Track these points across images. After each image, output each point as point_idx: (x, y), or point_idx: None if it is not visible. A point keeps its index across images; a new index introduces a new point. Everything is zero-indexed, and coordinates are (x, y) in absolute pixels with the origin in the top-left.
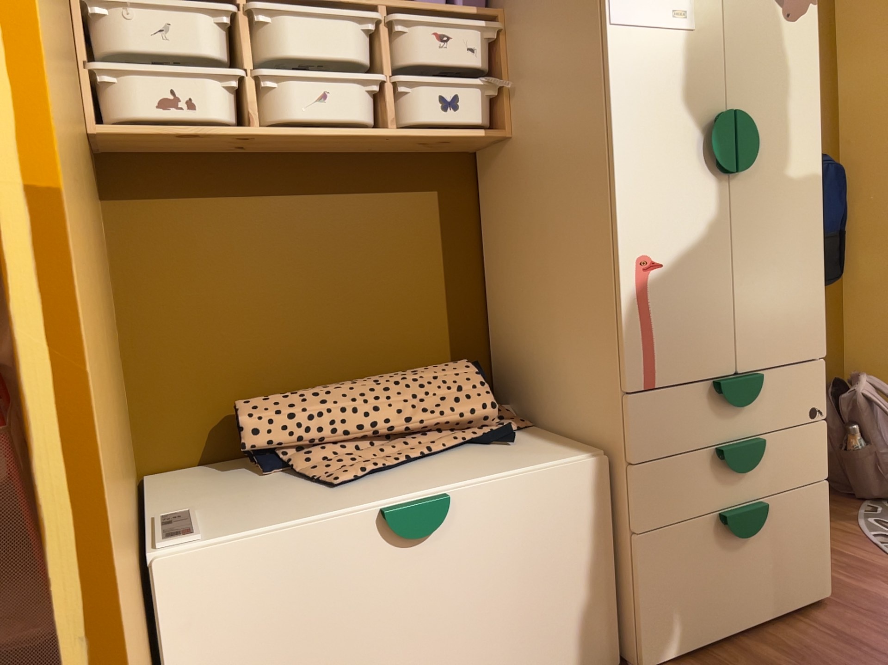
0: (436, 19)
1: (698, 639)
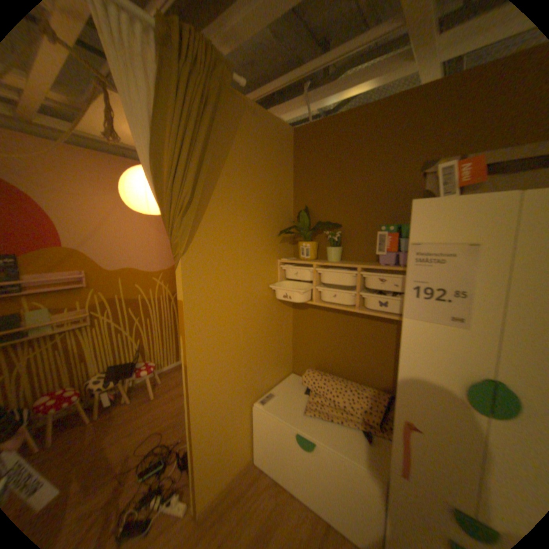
0: (377, 274)
1: None
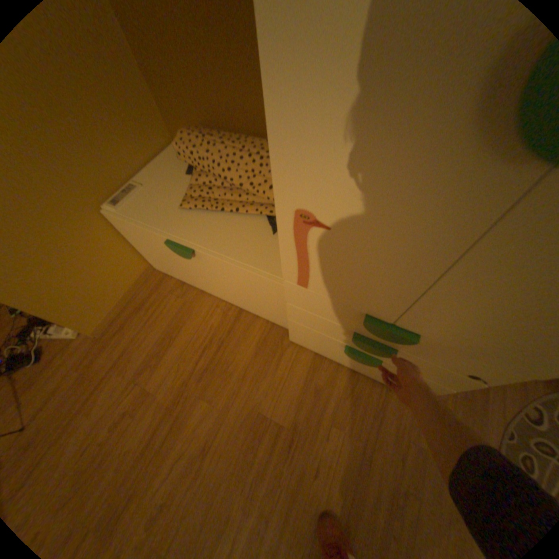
0: None
1: (319, 352)
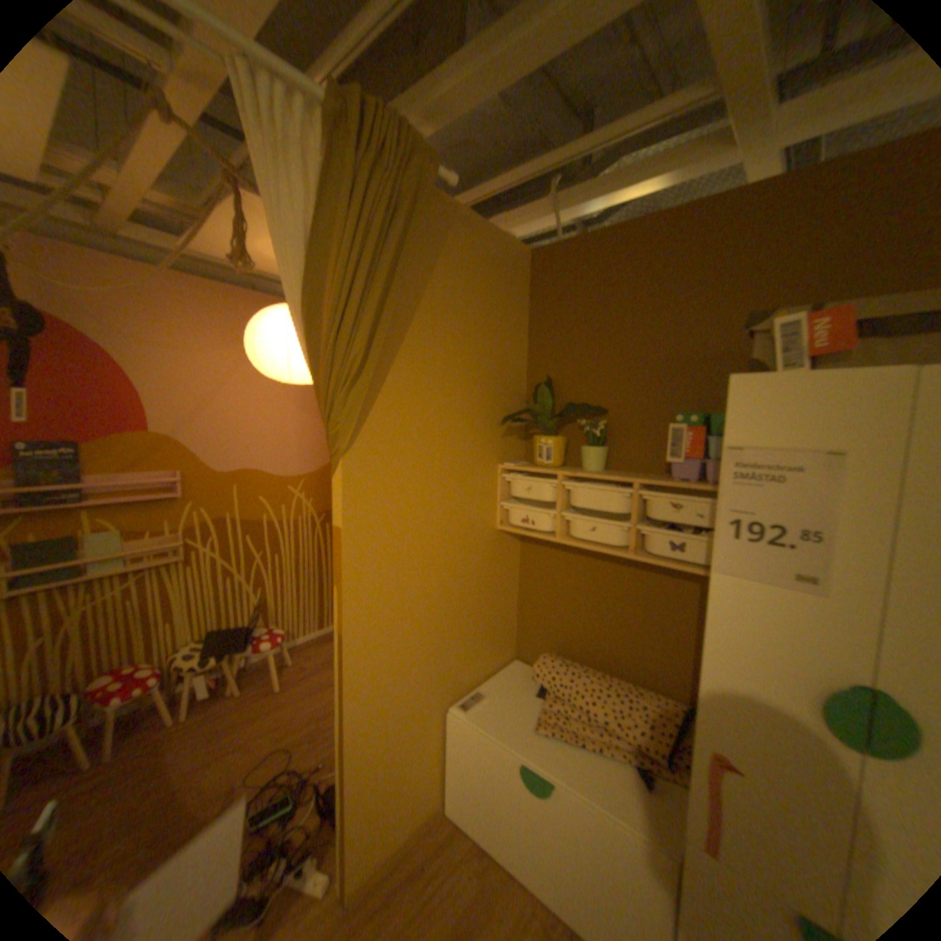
0: (667, 496)
1: None
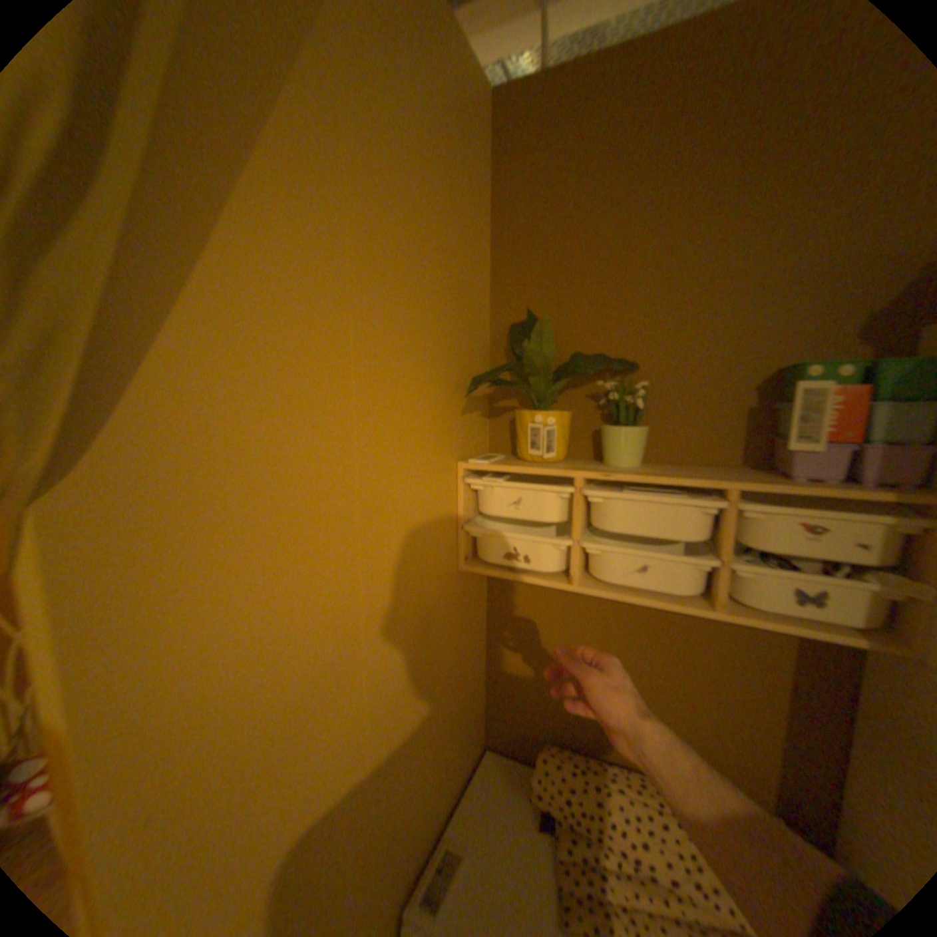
0: (808, 513)
1: None
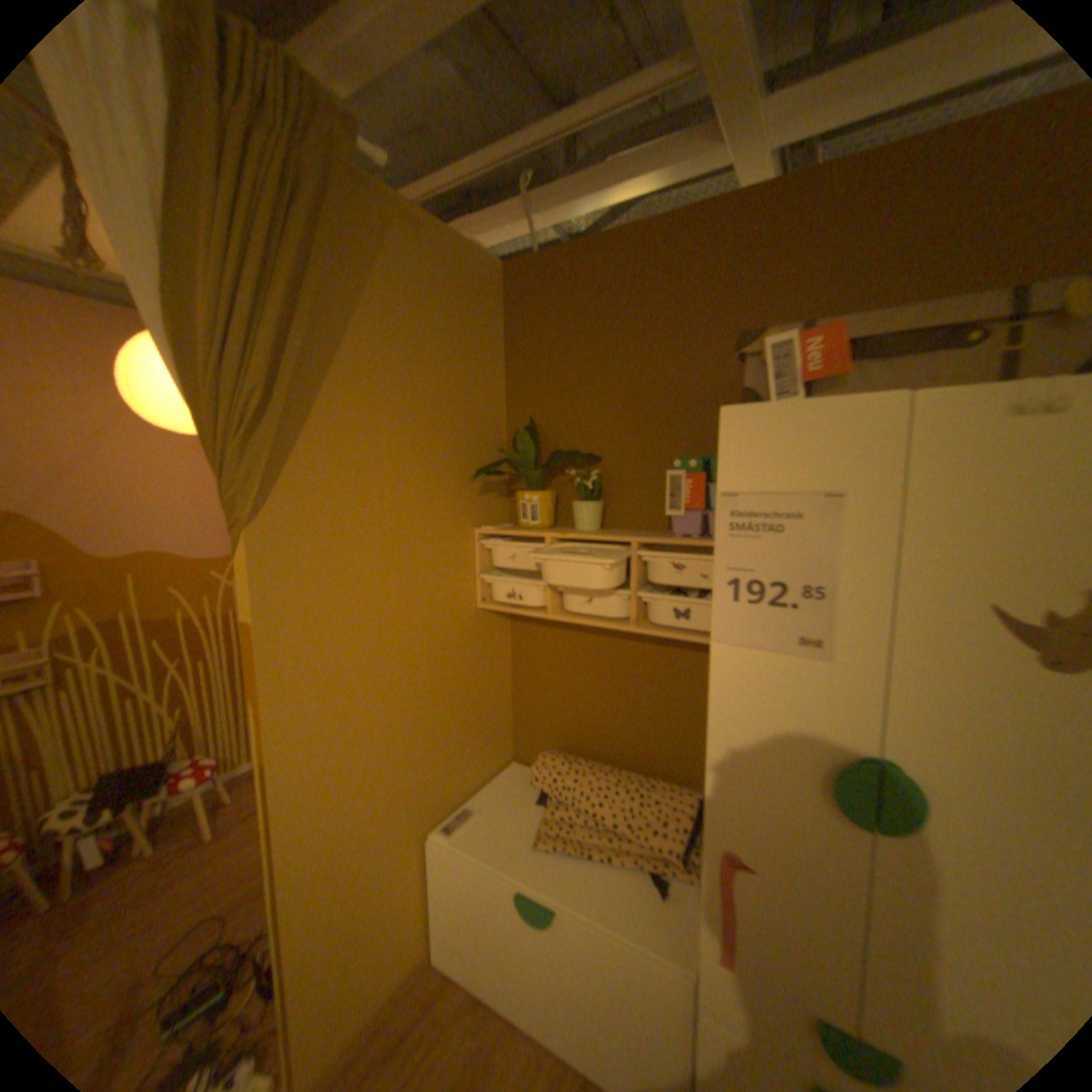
0: (668, 555)
1: None
